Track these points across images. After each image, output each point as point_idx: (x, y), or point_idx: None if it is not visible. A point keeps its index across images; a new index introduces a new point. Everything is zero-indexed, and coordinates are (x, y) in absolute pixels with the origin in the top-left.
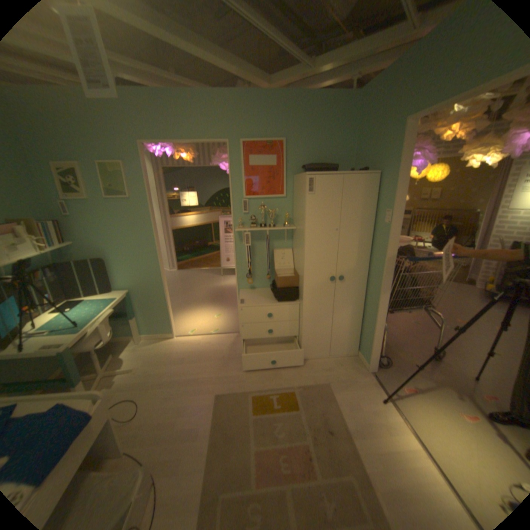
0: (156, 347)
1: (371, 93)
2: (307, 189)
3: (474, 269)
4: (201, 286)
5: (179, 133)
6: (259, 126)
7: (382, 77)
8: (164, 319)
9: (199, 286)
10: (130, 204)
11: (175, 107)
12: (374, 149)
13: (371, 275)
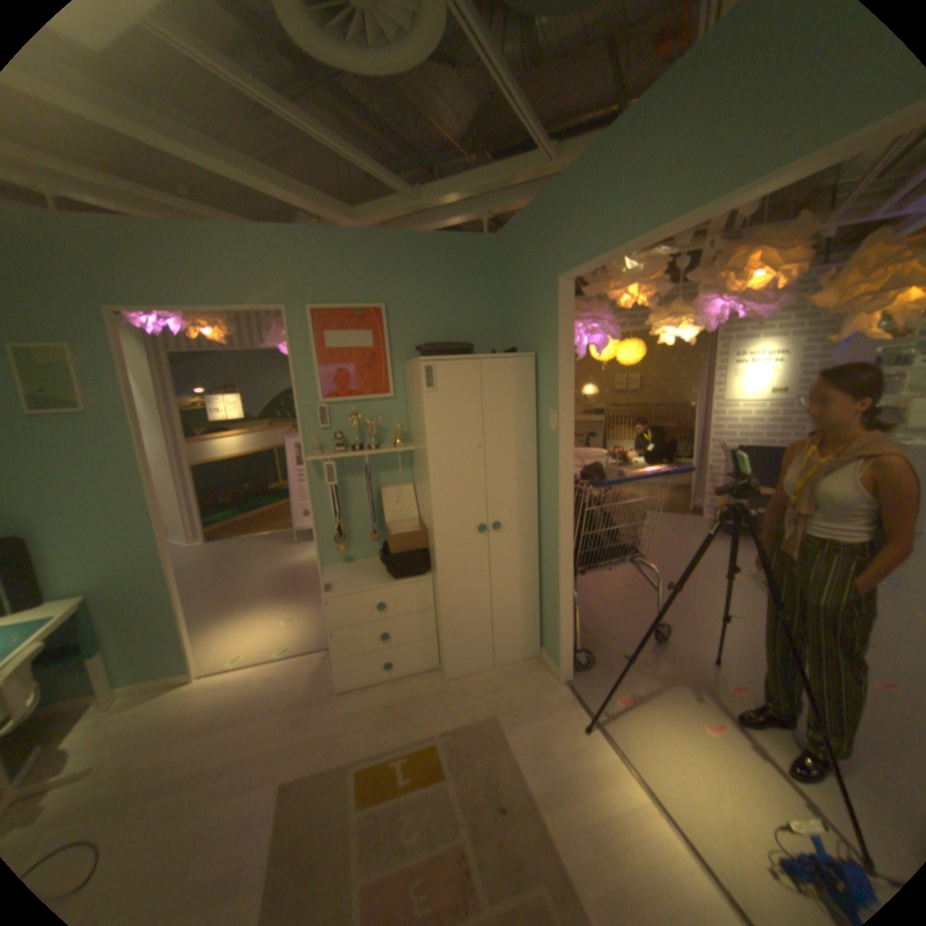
0: (151, 707)
1: (509, 240)
2: (425, 384)
3: (698, 491)
4: (255, 569)
5: (190, 295)
6: (339, 285)
7: (520, 220)
8: (170, 646)
9: (249, 568)
10: (89, 423)
11: (181, 251)
12: (523, 321)
13: (543, 516)
